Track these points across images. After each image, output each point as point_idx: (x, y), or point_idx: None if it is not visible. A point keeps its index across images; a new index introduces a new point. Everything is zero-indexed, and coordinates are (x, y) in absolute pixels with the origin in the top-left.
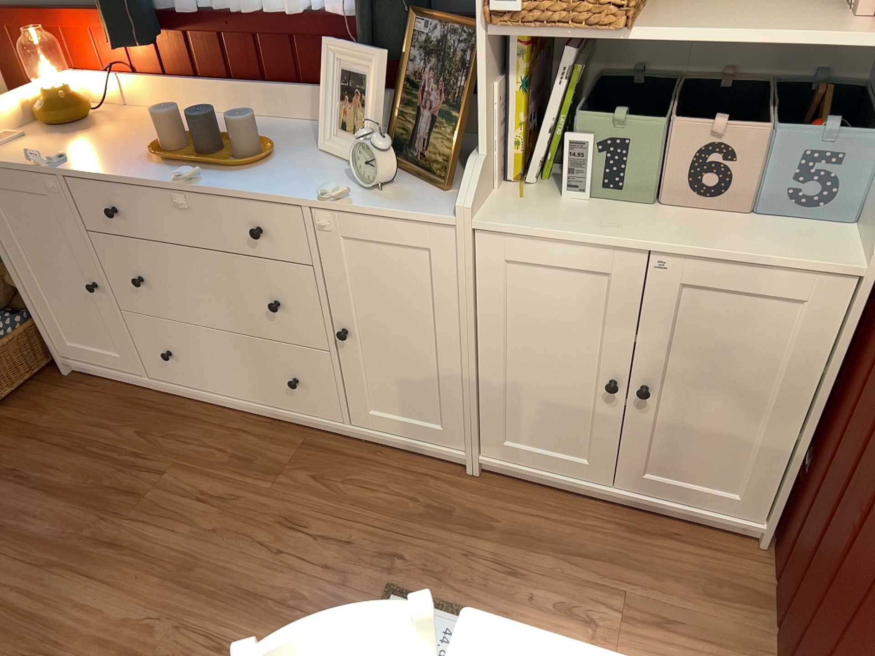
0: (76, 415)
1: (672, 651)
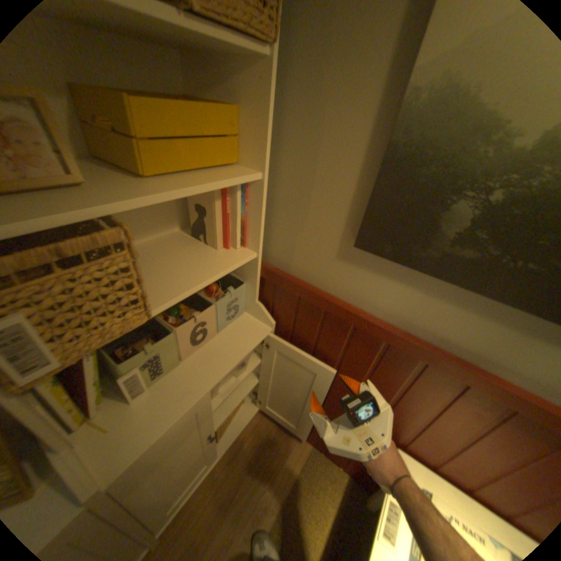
0: None
1: (289, 476)
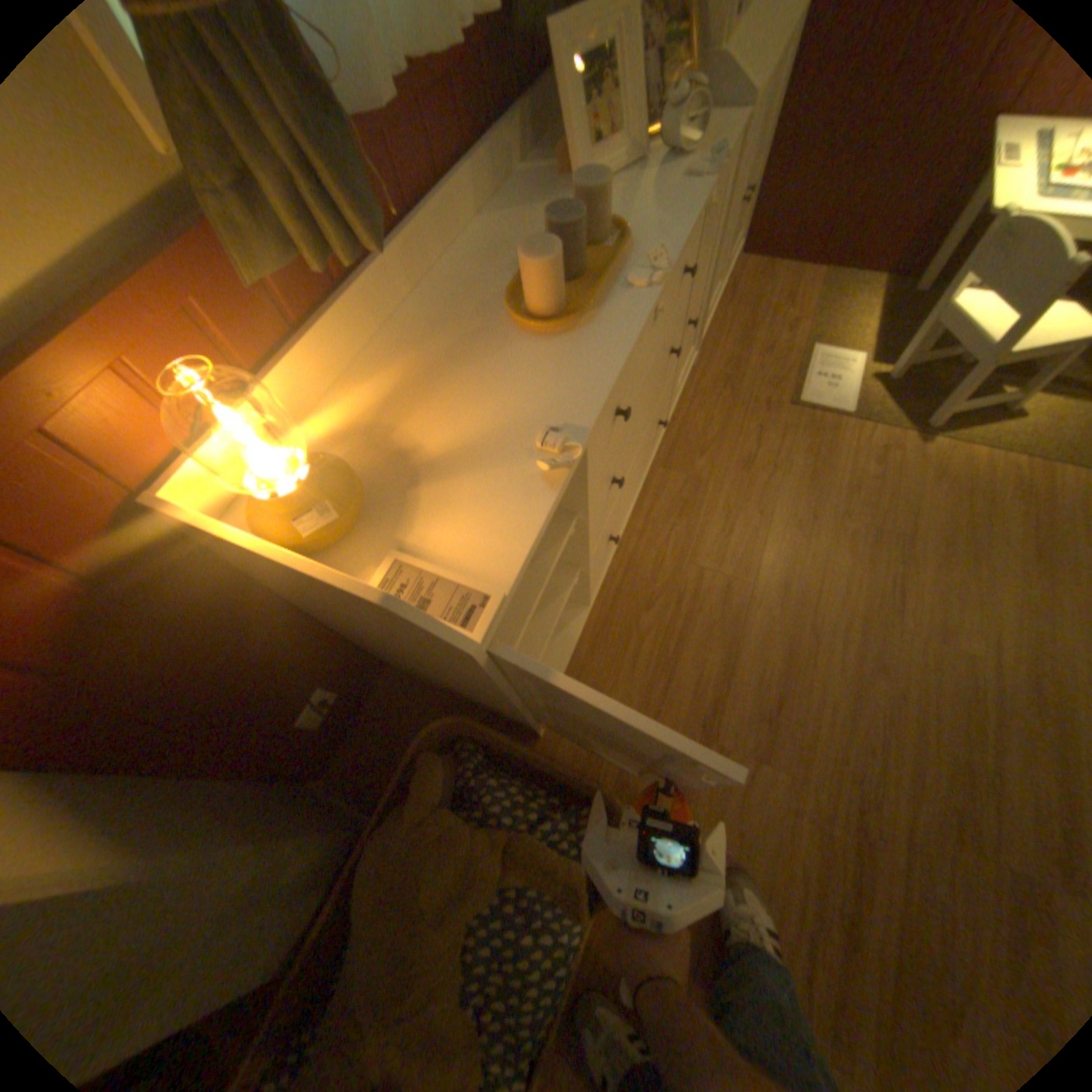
0: (618, 696)
1: (808, 295)
